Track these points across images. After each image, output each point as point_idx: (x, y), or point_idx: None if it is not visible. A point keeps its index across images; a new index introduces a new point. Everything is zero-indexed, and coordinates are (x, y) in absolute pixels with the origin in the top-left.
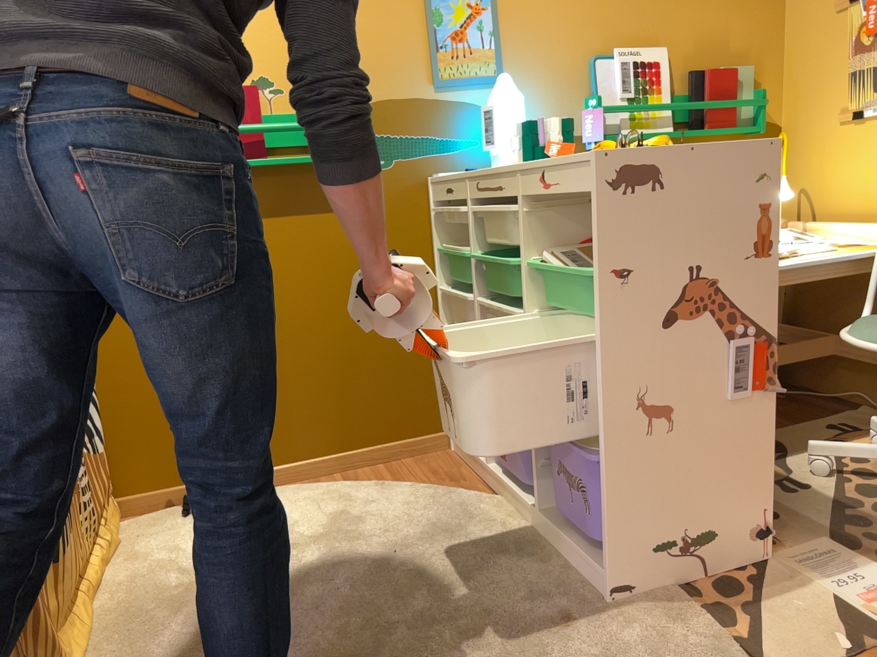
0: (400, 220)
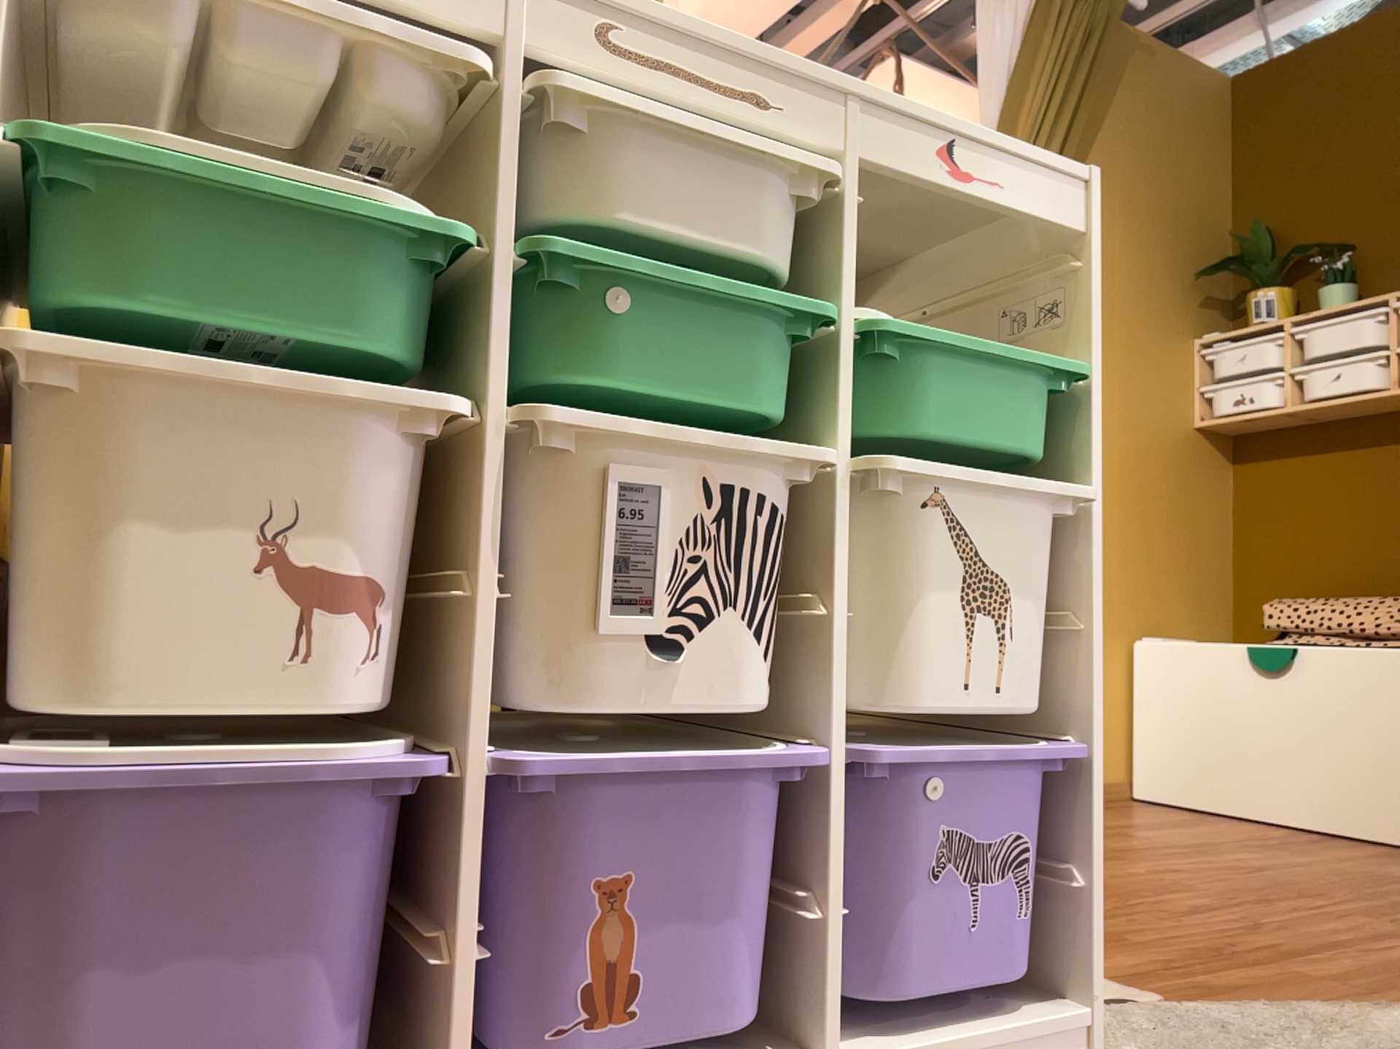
0: None
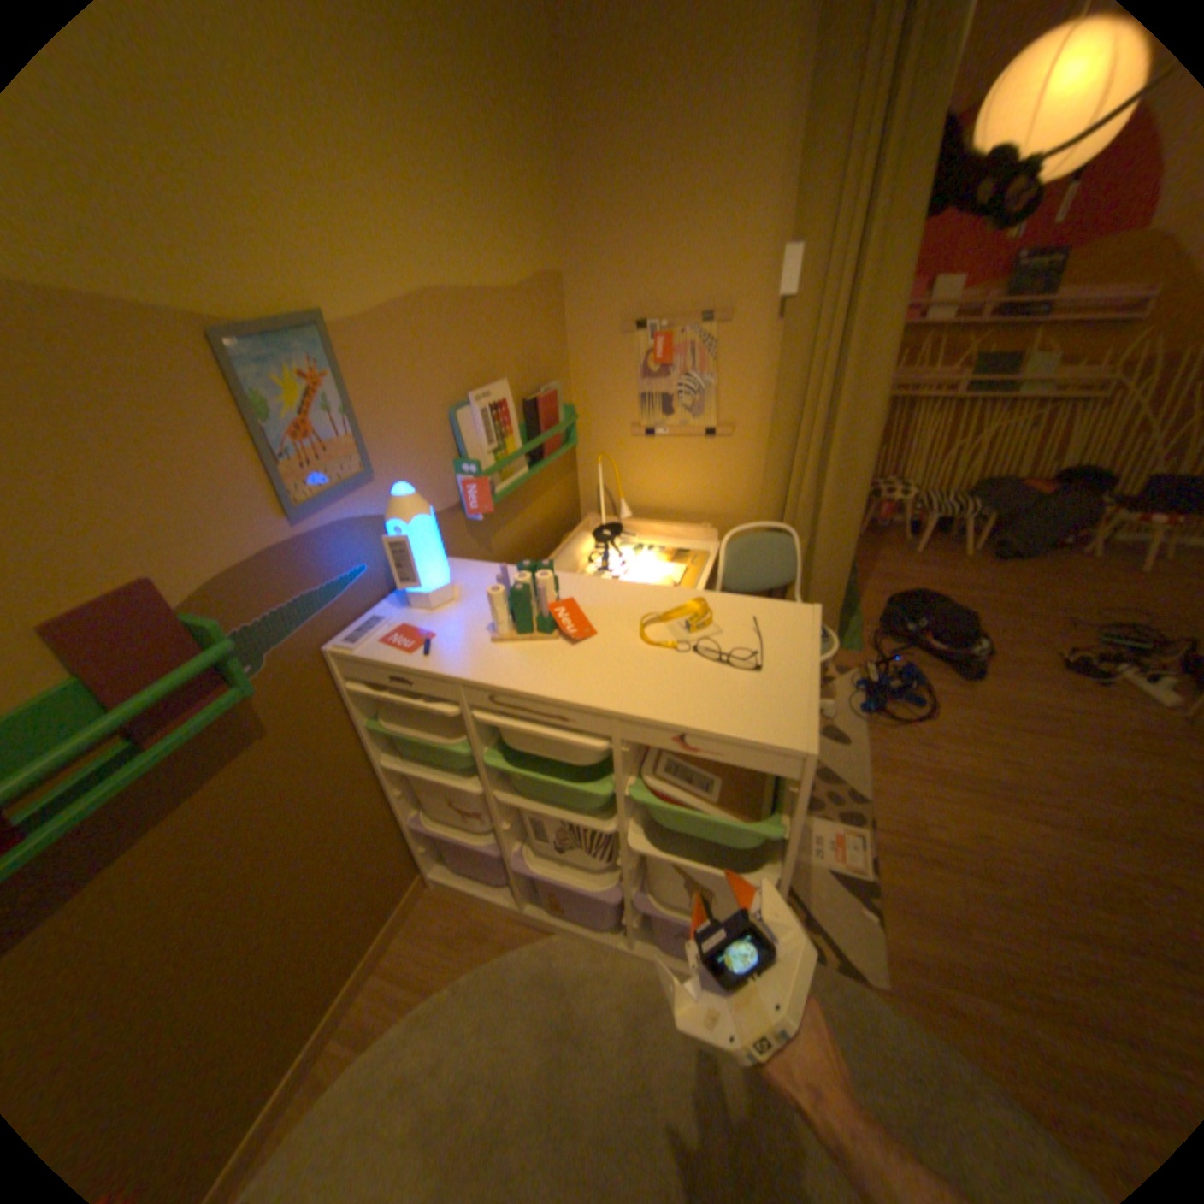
0: (302, 725)
